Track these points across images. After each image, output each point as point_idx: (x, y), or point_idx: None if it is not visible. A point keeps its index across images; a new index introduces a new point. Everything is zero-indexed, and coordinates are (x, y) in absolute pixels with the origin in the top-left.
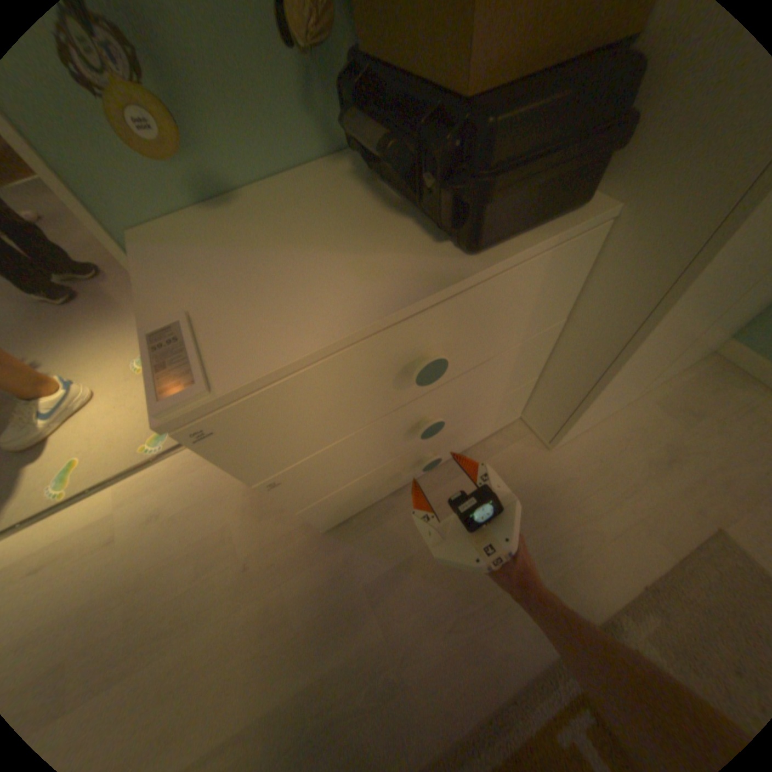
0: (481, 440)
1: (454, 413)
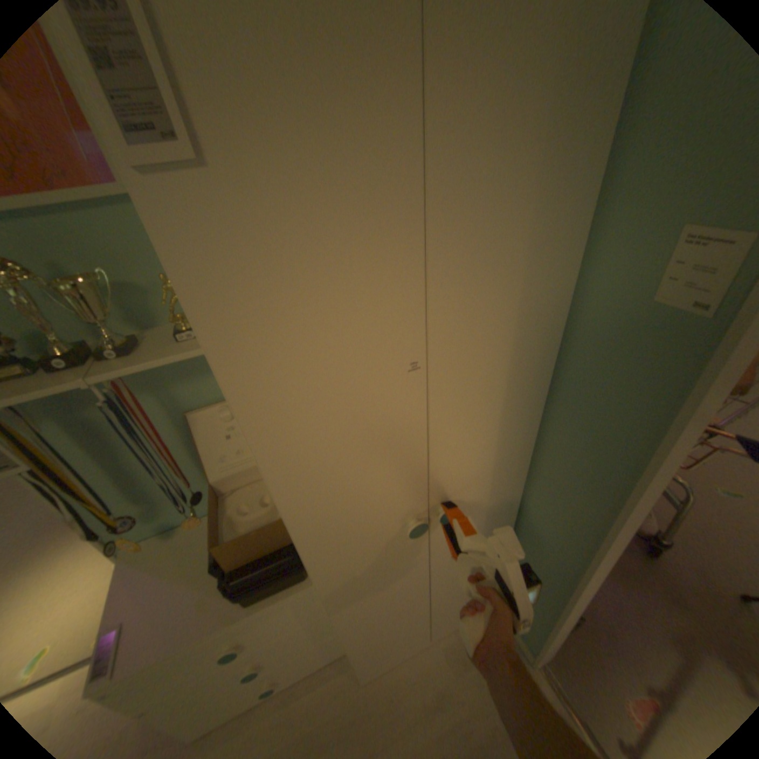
0: (318, 670)
1: (273, 663)
